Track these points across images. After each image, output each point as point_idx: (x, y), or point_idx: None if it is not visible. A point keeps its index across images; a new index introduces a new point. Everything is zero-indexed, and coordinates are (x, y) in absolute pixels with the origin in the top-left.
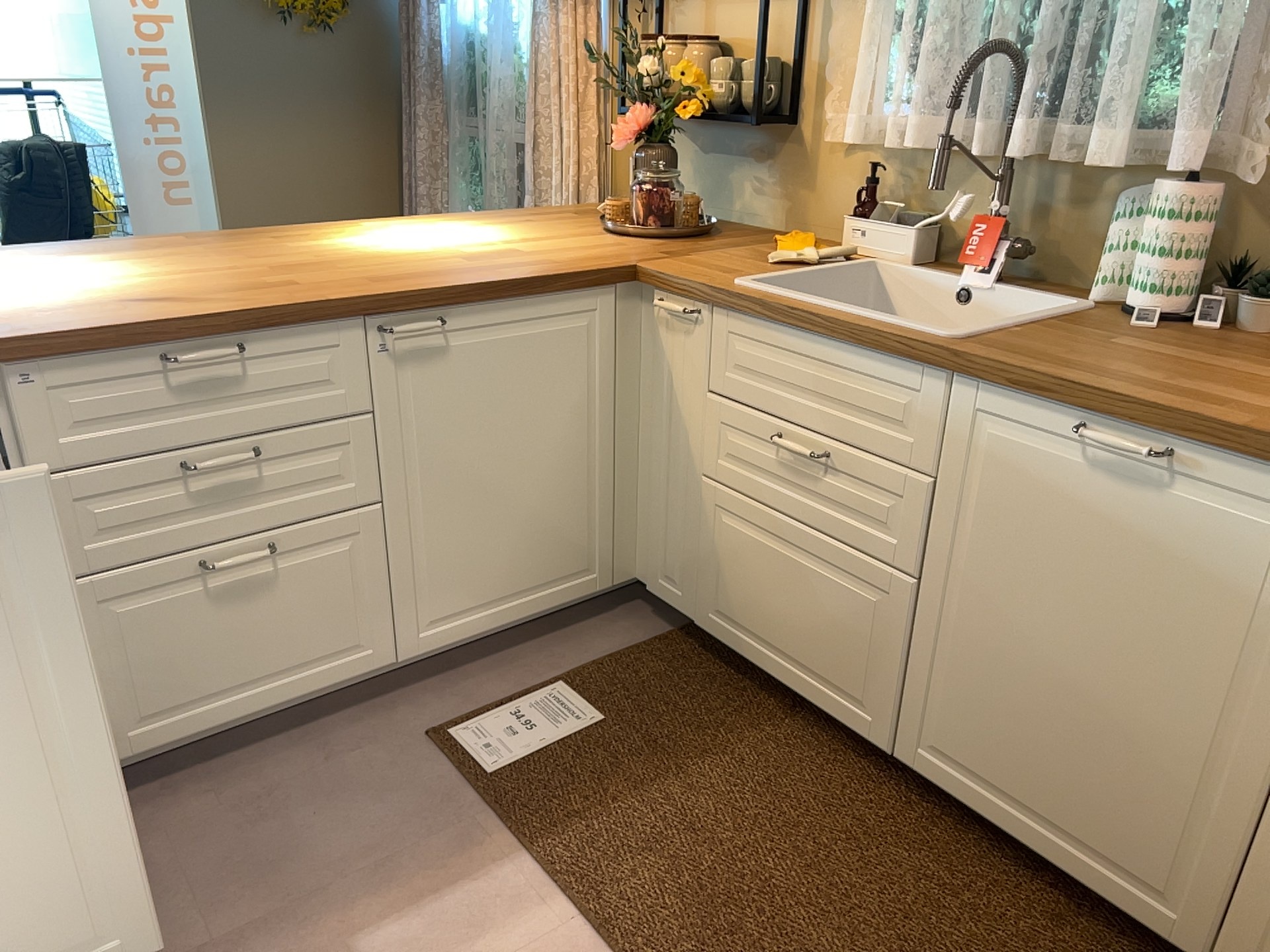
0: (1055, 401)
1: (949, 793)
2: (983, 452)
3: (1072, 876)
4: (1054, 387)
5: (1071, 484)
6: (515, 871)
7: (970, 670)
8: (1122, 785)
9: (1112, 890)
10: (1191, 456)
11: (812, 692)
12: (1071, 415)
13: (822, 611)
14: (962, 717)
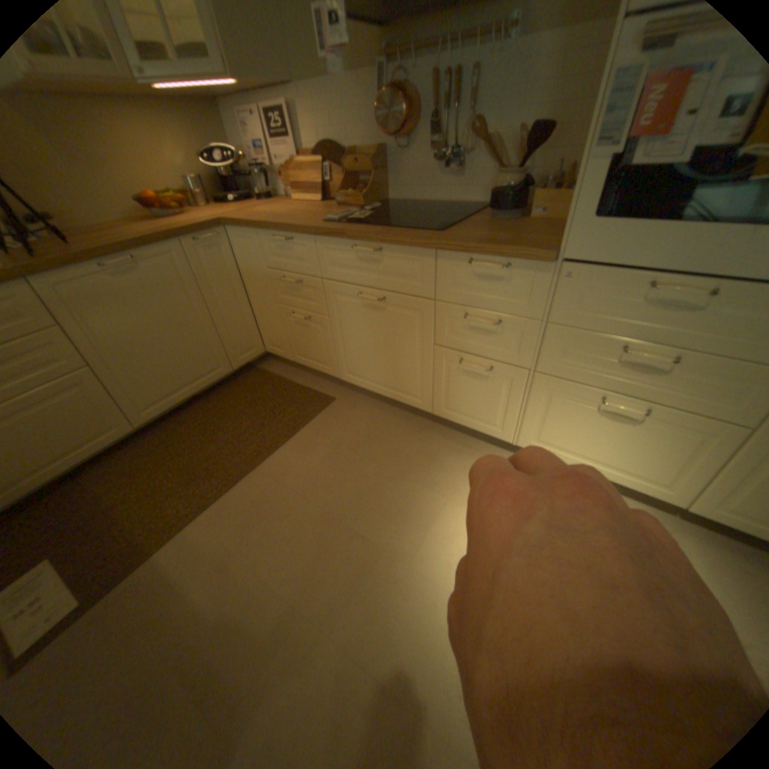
0: (82, 260)
1: (159, 413)
2: (68, 298)
3: (201, 389)
4: (78, 255)
5: (110, 285)
6: (162, 557)
7: (133, 372)
8: (191, 353)
9: (209, 379)
10: (134, 252)
11: (84, 452)
12: (89, 263)
13: (56, 422)
14: (143, 388)
